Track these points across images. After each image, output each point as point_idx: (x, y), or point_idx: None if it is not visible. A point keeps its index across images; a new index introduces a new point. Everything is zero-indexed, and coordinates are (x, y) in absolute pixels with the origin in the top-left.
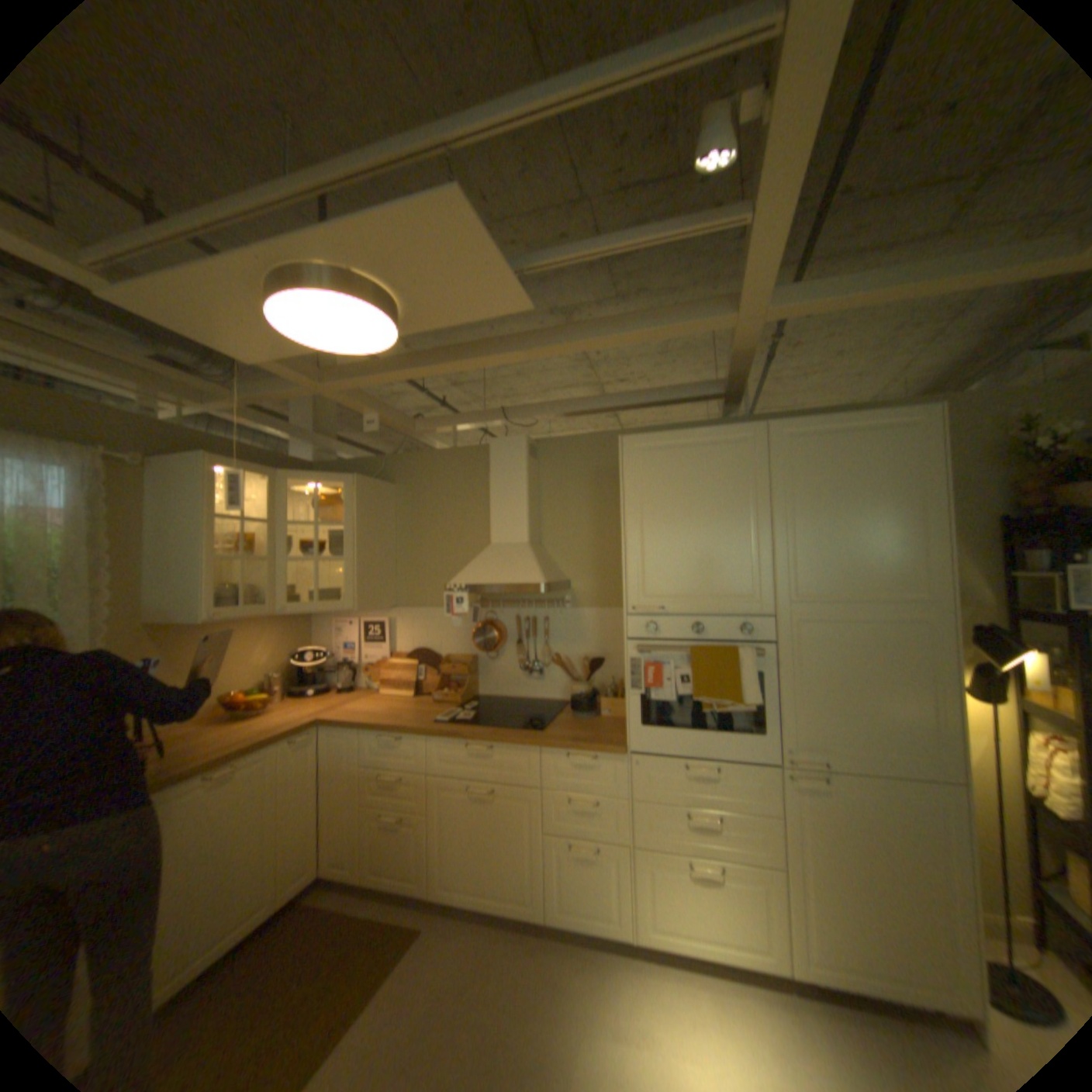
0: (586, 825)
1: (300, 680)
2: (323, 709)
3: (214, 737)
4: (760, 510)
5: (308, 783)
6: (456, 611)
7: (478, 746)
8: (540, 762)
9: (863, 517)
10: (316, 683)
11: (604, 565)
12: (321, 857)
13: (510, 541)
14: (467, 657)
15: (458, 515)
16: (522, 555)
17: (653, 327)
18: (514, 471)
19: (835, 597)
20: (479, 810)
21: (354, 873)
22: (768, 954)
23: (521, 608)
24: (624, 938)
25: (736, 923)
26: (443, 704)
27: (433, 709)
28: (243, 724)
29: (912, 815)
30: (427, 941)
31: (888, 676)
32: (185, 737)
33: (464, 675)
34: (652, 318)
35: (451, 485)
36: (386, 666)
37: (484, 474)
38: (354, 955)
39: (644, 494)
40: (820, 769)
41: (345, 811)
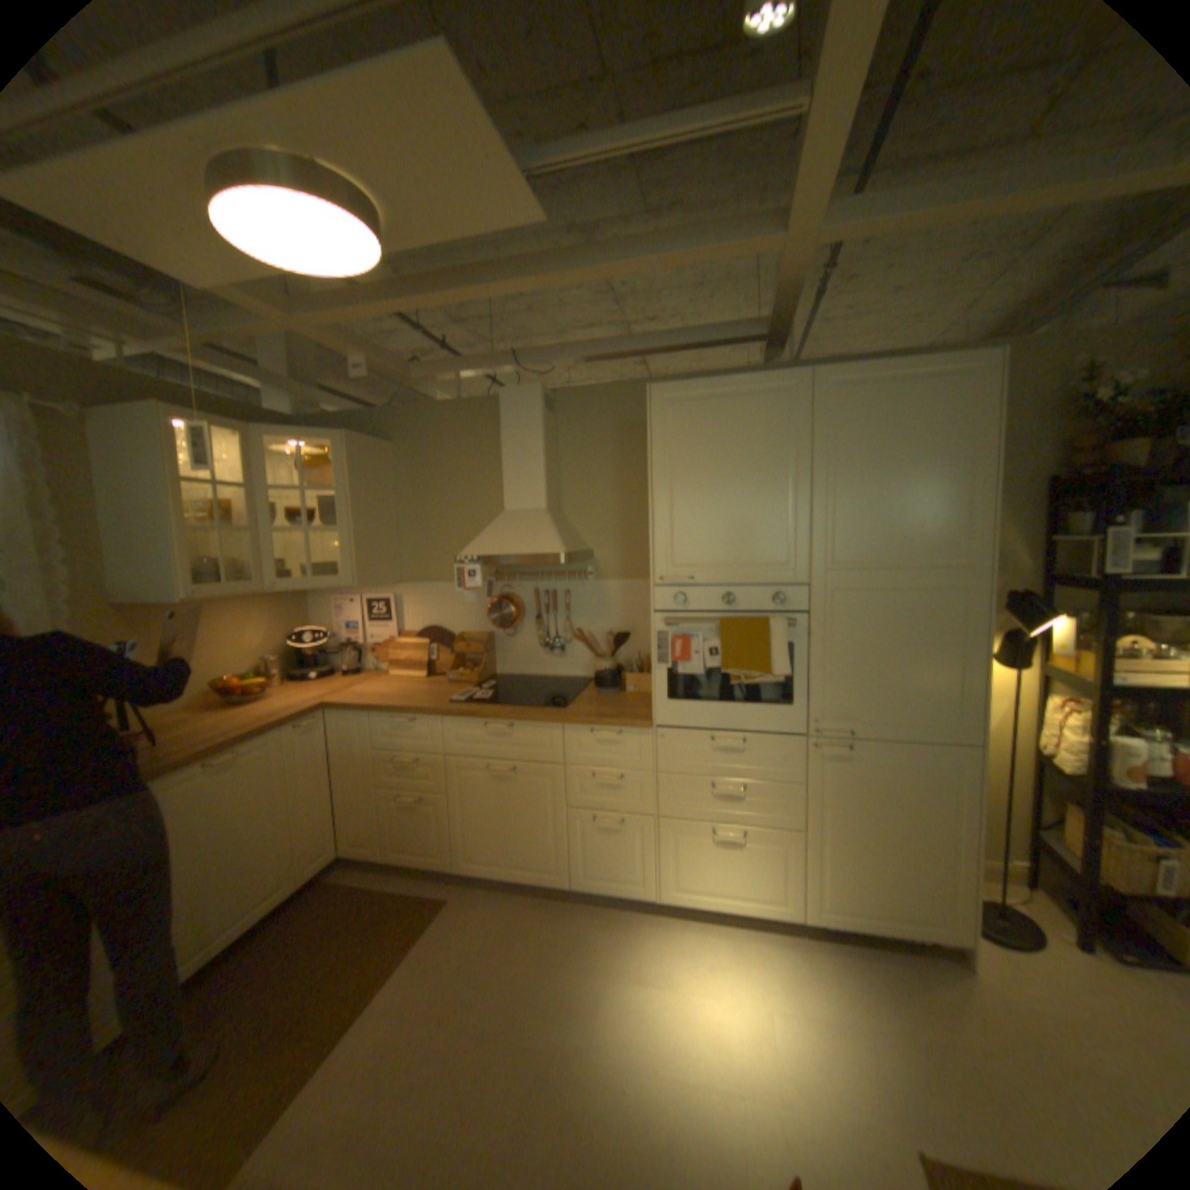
0: (610, 796)
1: (300, 662)
2: (328, 692)
3: (210, 722)
4: (799, 470)
5: (318, 766)
6: (469, 586)
7: (498, 724)
8: (562, 738)
9: (908, 478)
10: (318, 664)
11: (629, 533)
12: (339, 837)
13: (525, 507)
14: (483, 634)
15: (466, 478)
16: (540, 523)
17: (688, 249)
18: (528, 426)
19: (871, 563)
20: (501, 787)
21: (374, 850)
22: (783, 905)
23: (540, 581)
24: (647, 897)
25: (755, 879)
26: (459, 683)
27: (448, 688)
28: (241, 709)
29: (929, 776)
30: (453, 909)
31: (919, 644)
32: (177, 723)
33: (480, 653)
34: (688, 237)
35: (457, 442)
36: (395, 645)
37: (494, 430)
38: (380, 925)
39: (674, 453)
40: (844, 736)
41: (360, 793)
